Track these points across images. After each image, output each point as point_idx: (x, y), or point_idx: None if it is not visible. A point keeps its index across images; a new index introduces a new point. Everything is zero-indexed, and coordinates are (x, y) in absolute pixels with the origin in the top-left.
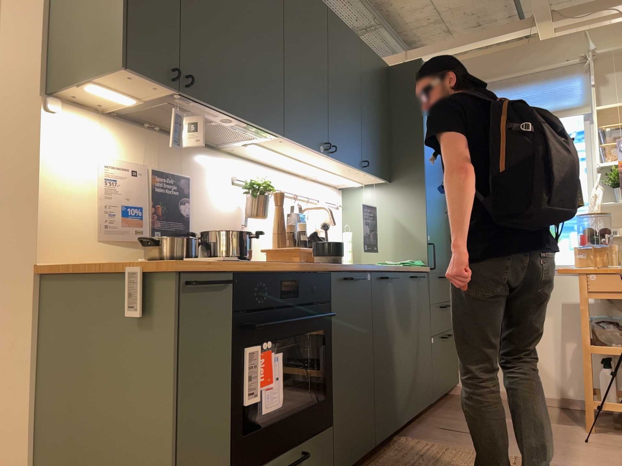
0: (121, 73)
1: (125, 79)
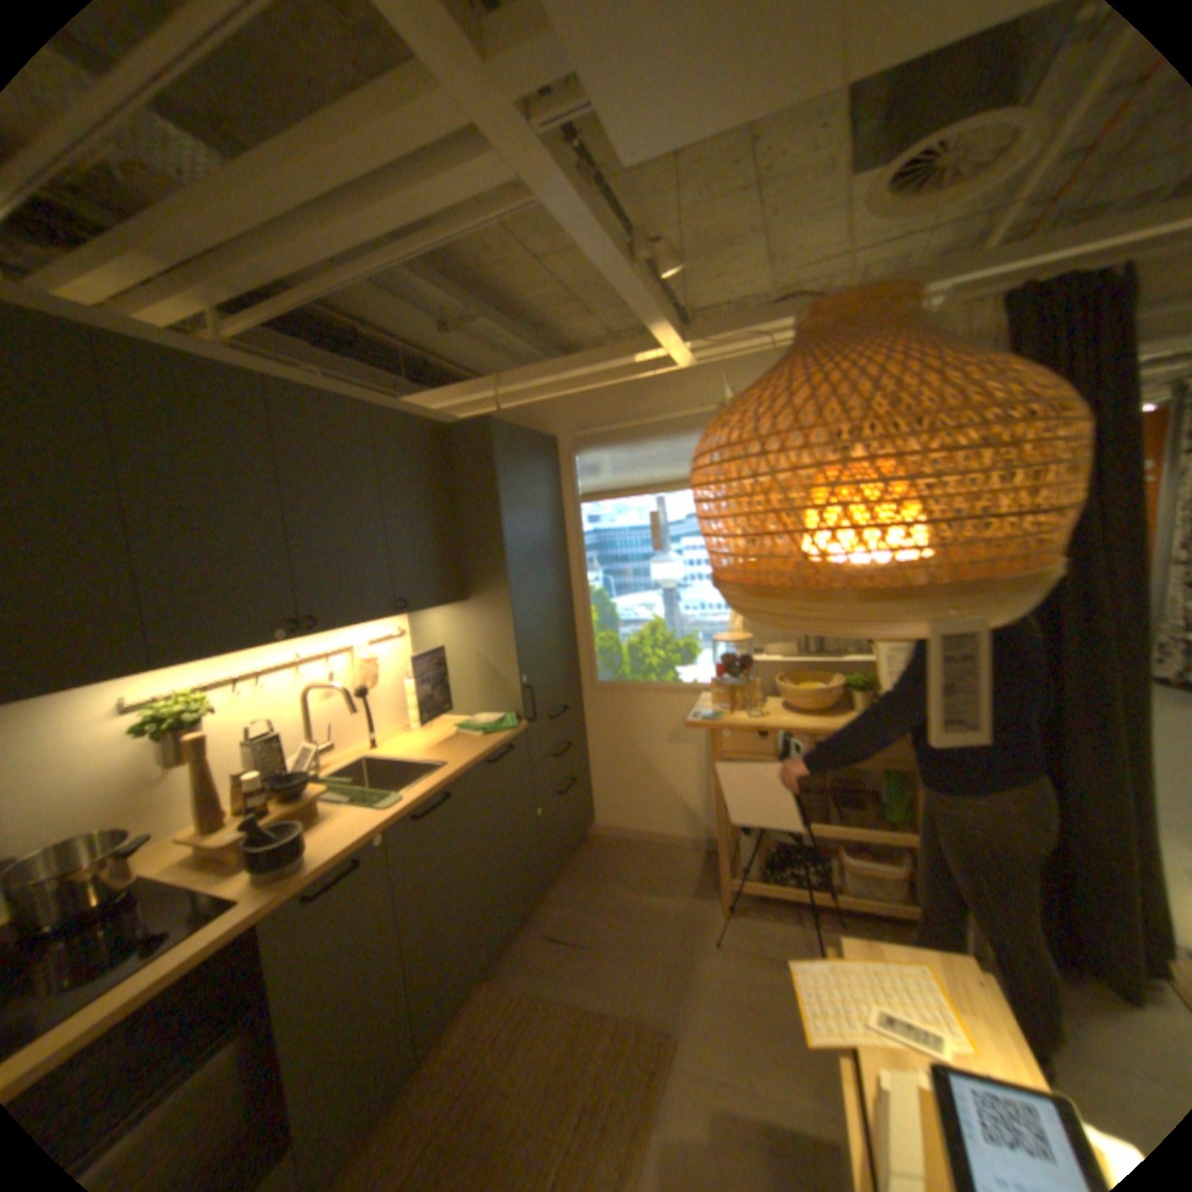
0: None
1: None
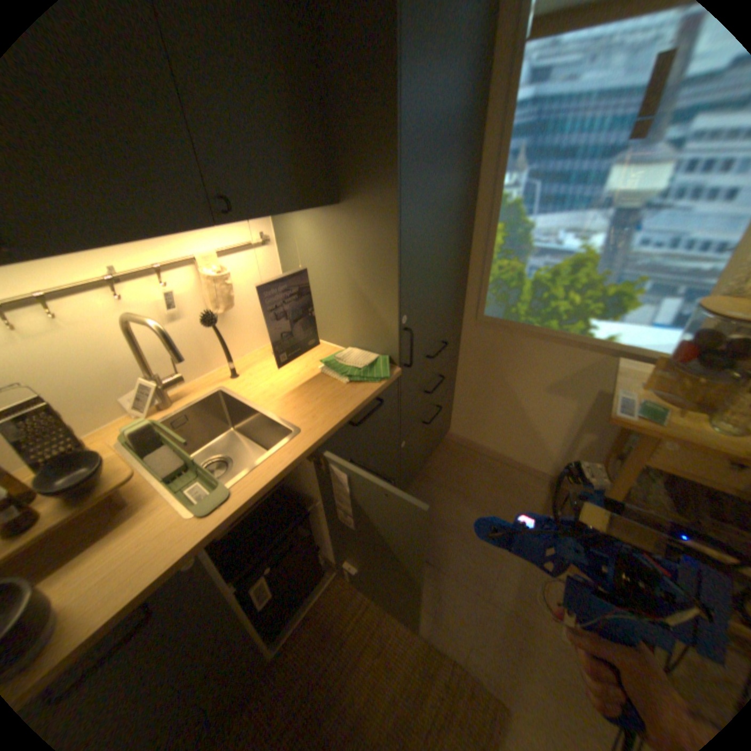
0: None
1: None
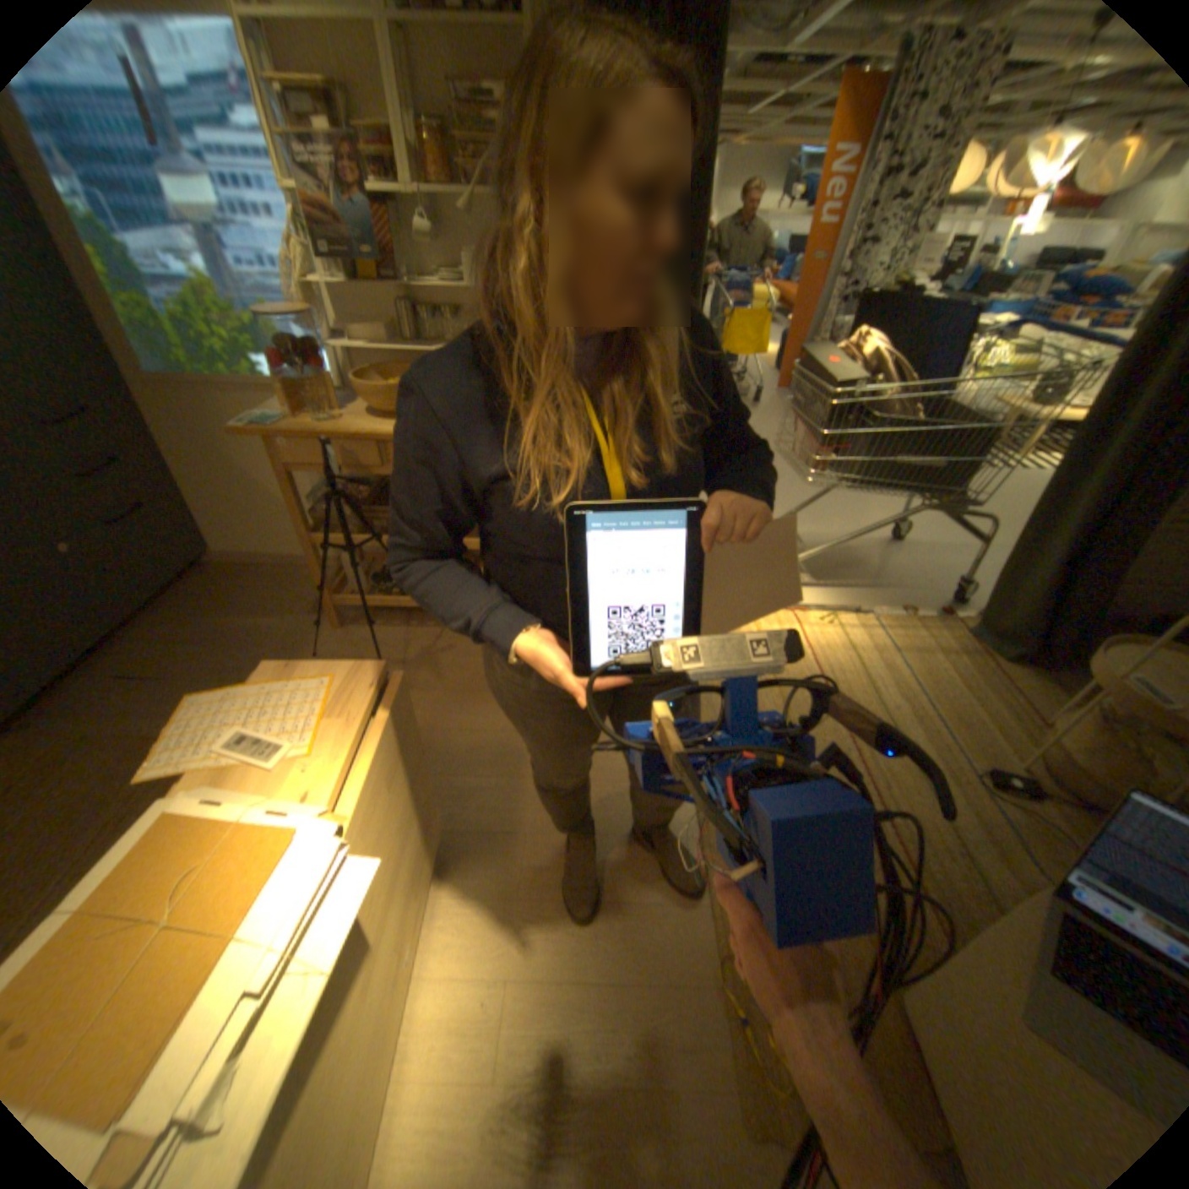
0: None
1: None
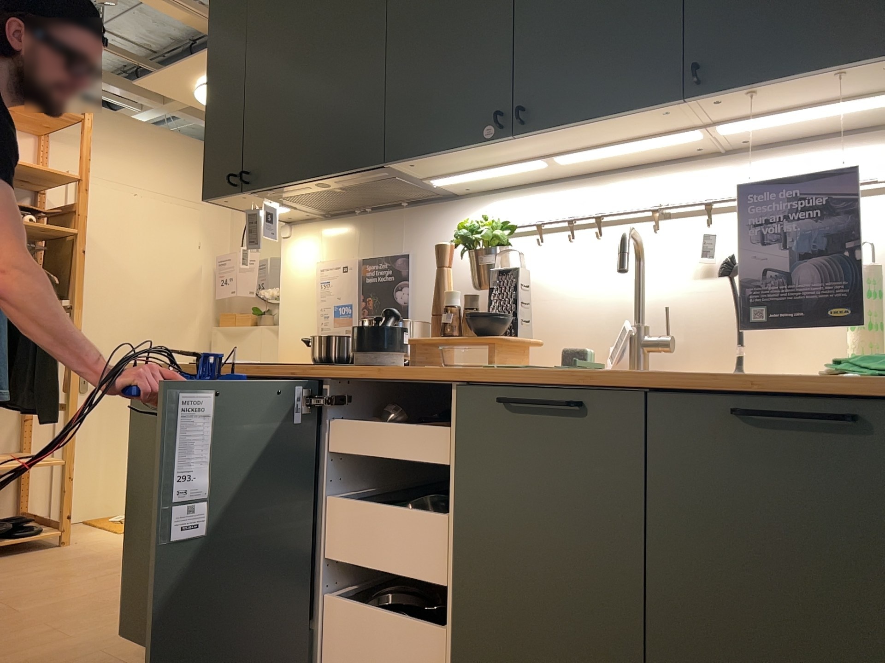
0: (215, 203)
1: (229, 203)
